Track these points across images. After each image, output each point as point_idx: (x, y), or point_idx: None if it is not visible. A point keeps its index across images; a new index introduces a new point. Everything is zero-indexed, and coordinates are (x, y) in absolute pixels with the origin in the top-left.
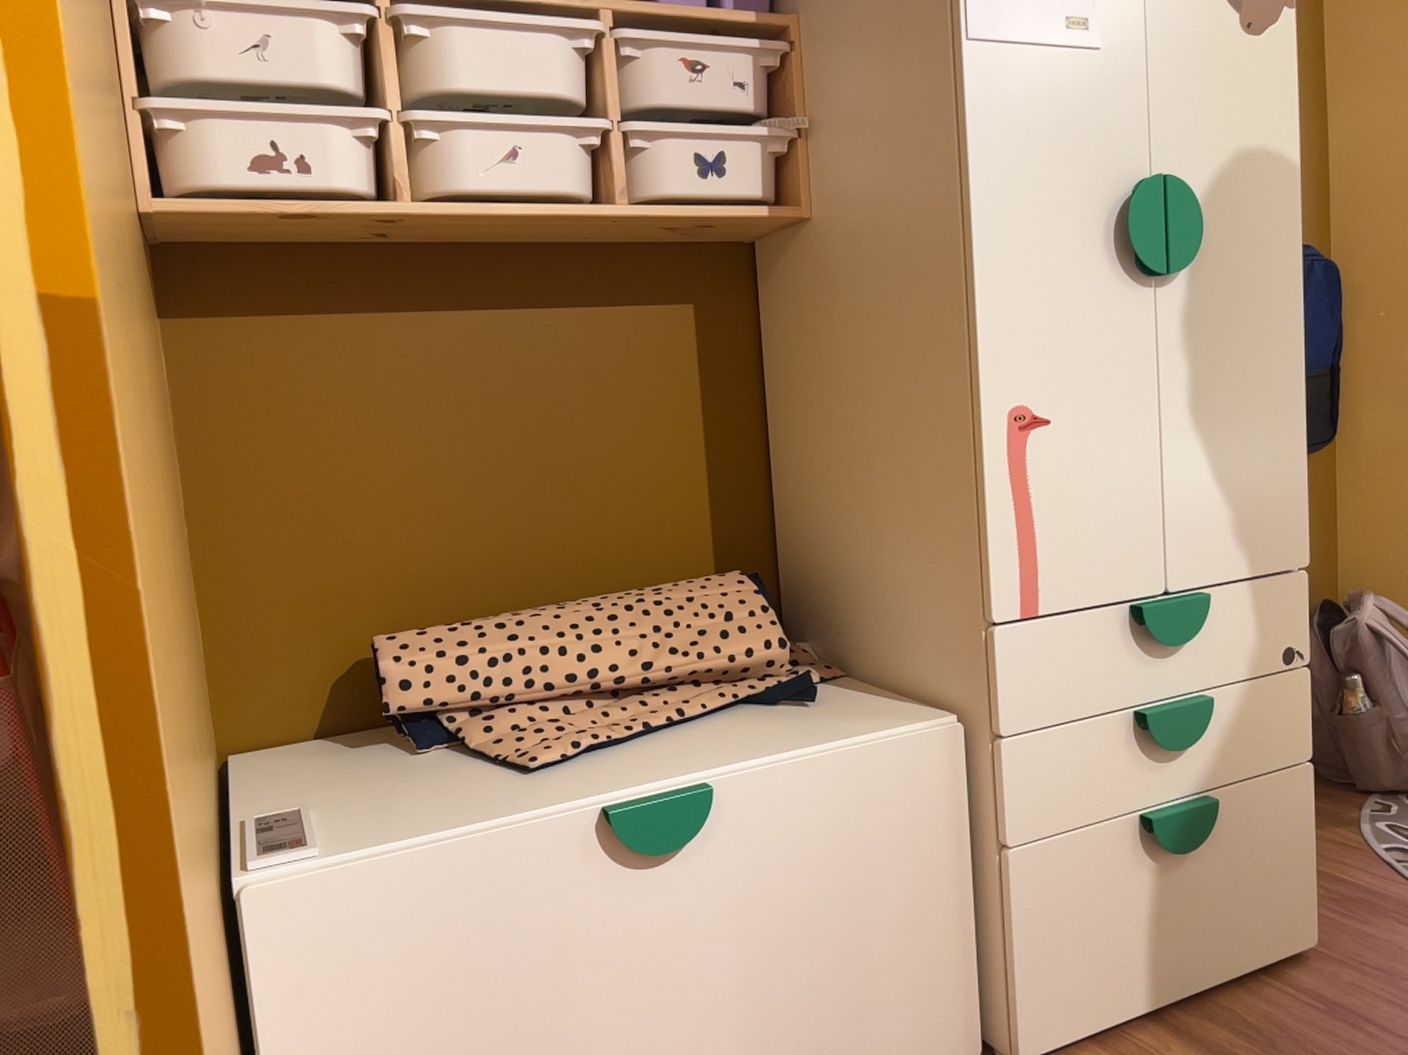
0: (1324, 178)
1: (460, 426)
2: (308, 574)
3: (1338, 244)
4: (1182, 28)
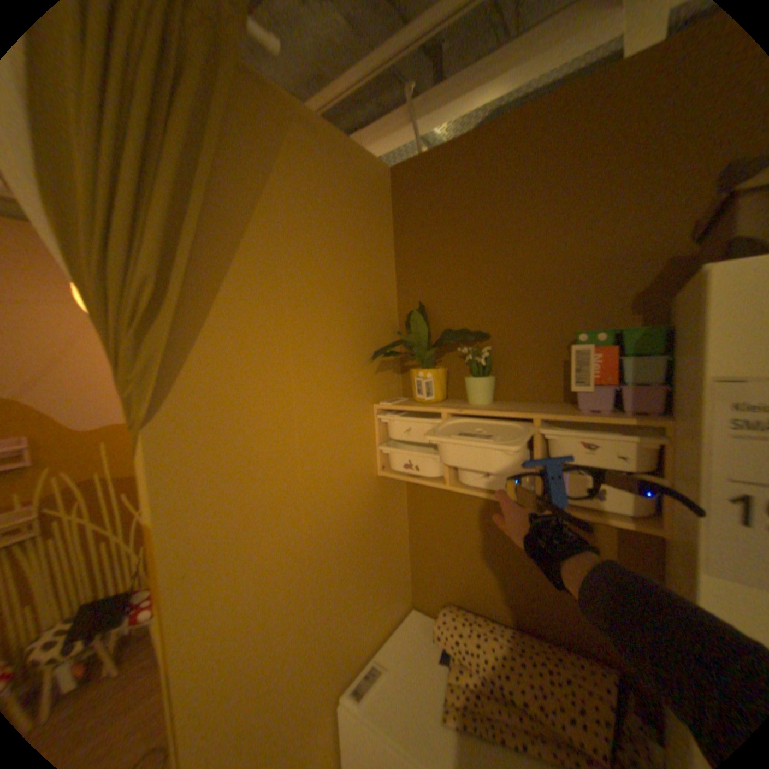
0: None
1: (491, 542)
2: (438, 568)
3: None
4: None
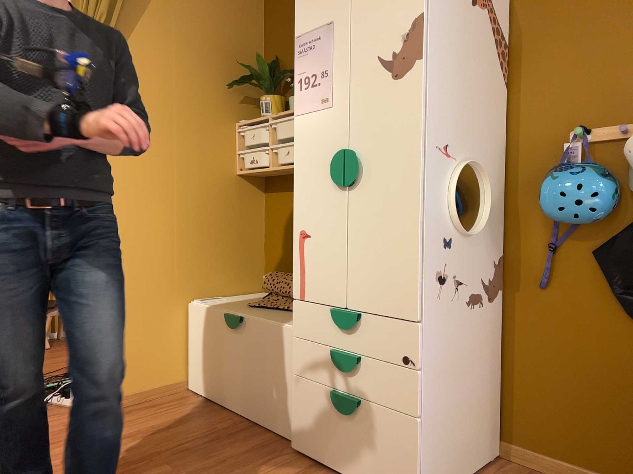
0: None
1: None
2: (278, 254)
3: None
4: (364, 87)
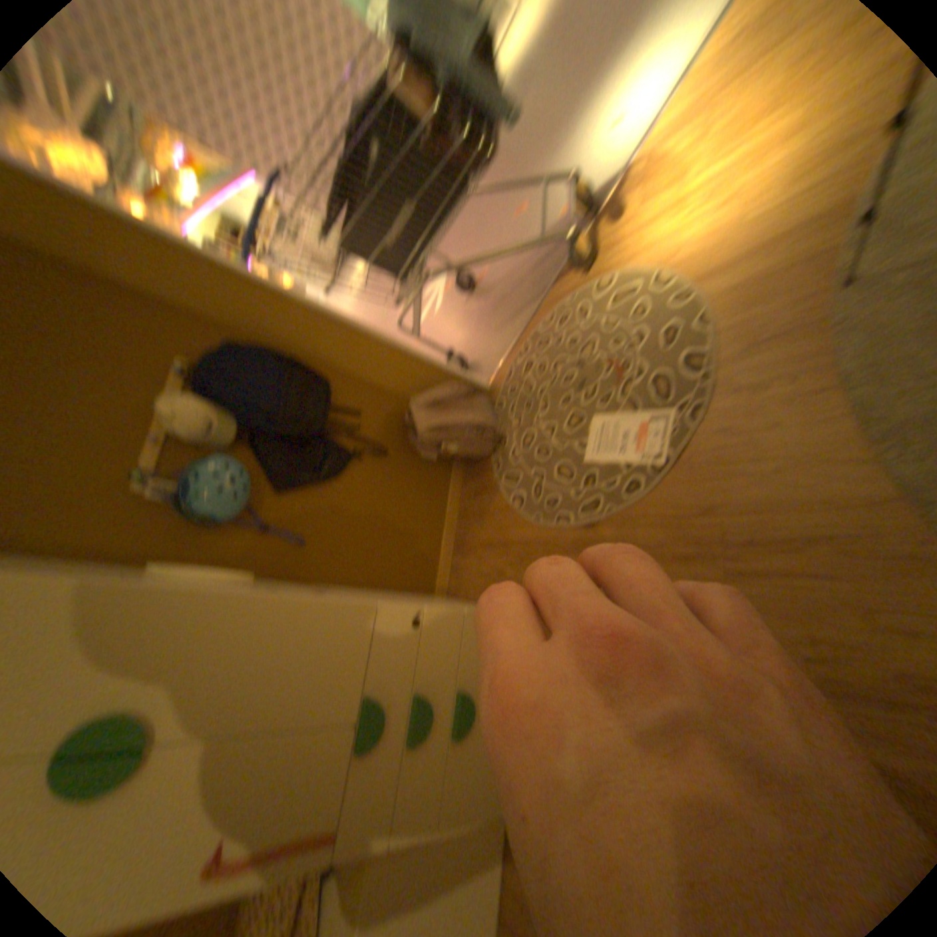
0: (166, 298)
1: None
2: None
3: (217, 310)
4: None
